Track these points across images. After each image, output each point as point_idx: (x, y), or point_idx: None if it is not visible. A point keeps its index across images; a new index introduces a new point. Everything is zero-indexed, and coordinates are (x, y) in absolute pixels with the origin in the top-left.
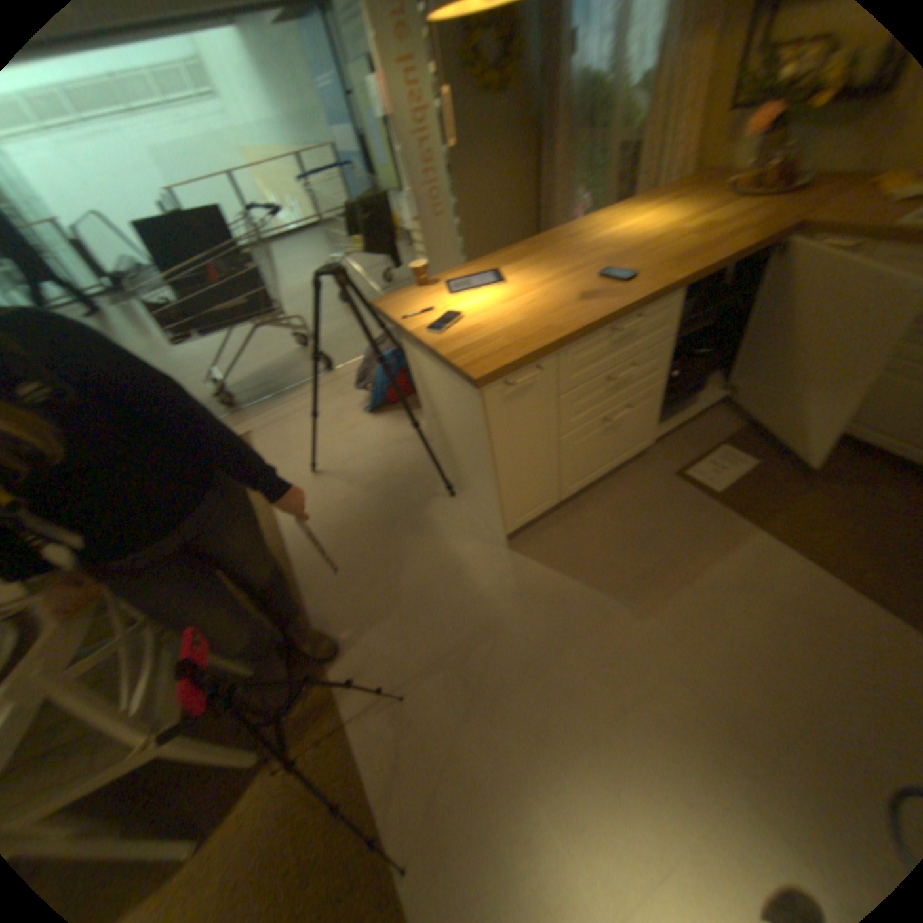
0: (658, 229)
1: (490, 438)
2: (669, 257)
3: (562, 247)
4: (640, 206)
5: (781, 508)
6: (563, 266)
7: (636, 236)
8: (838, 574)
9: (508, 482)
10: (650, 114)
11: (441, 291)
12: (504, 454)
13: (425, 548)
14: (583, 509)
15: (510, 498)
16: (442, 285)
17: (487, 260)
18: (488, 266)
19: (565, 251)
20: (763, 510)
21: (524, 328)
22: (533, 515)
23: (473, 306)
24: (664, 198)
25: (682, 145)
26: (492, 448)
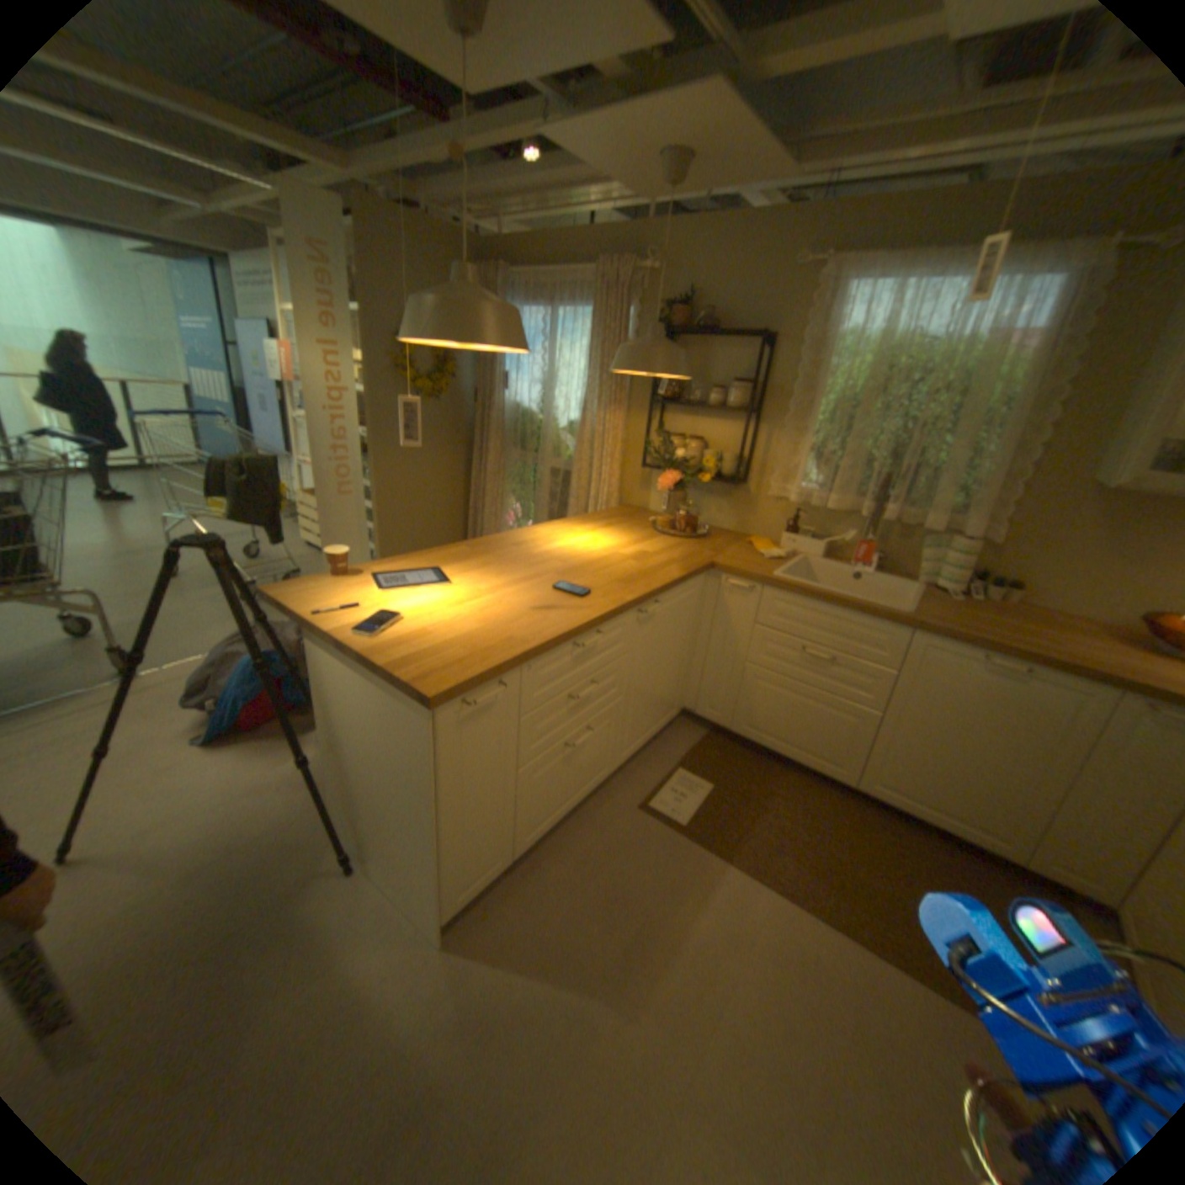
0: (599, 552)
1: (436, 777)
2: (615, 580)
3: (508, 555)
4: (578, 528)
5: (743, 839)
6: (513, 575)
7: (580, 555)
8: (806, 908)
9: (451, 840)
10: (577, 454)
11: (365, 586)
12: (450, 799)
13: (292, 983)
14: (541, 871)
15: (451, 866)
16: (365, 579)
17: (423, 557)
18: (424, 563)
19: (512, 560)
20: (728, 843)
21: (481, 638)
22: (479, 889)
23: (412, 608)
24: (597, 524)
25: (606, 484)
26: (436, 792)
